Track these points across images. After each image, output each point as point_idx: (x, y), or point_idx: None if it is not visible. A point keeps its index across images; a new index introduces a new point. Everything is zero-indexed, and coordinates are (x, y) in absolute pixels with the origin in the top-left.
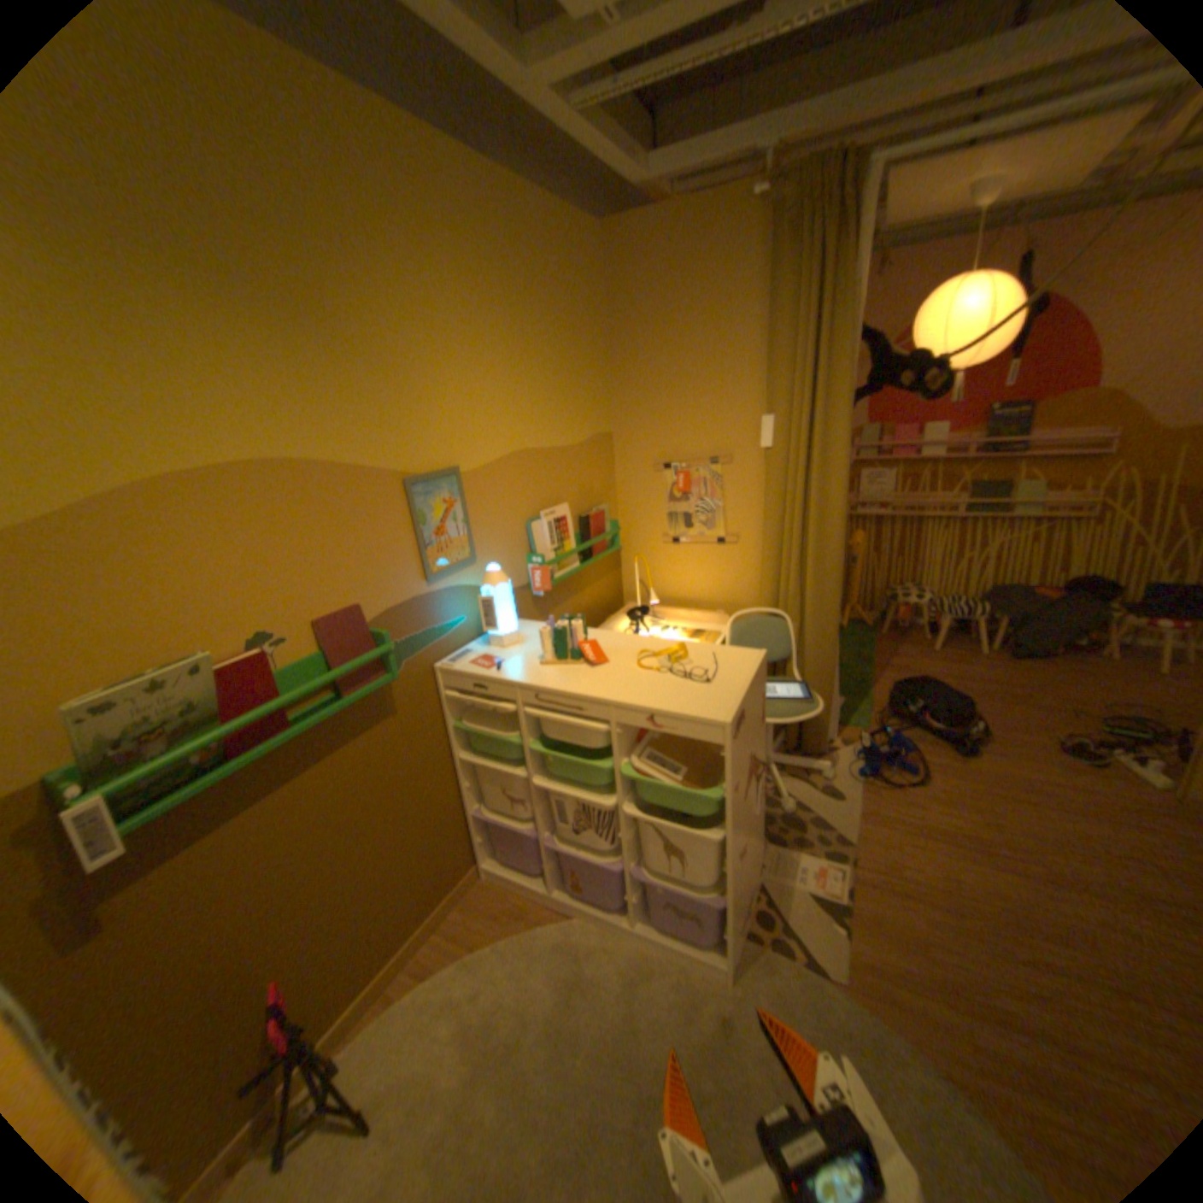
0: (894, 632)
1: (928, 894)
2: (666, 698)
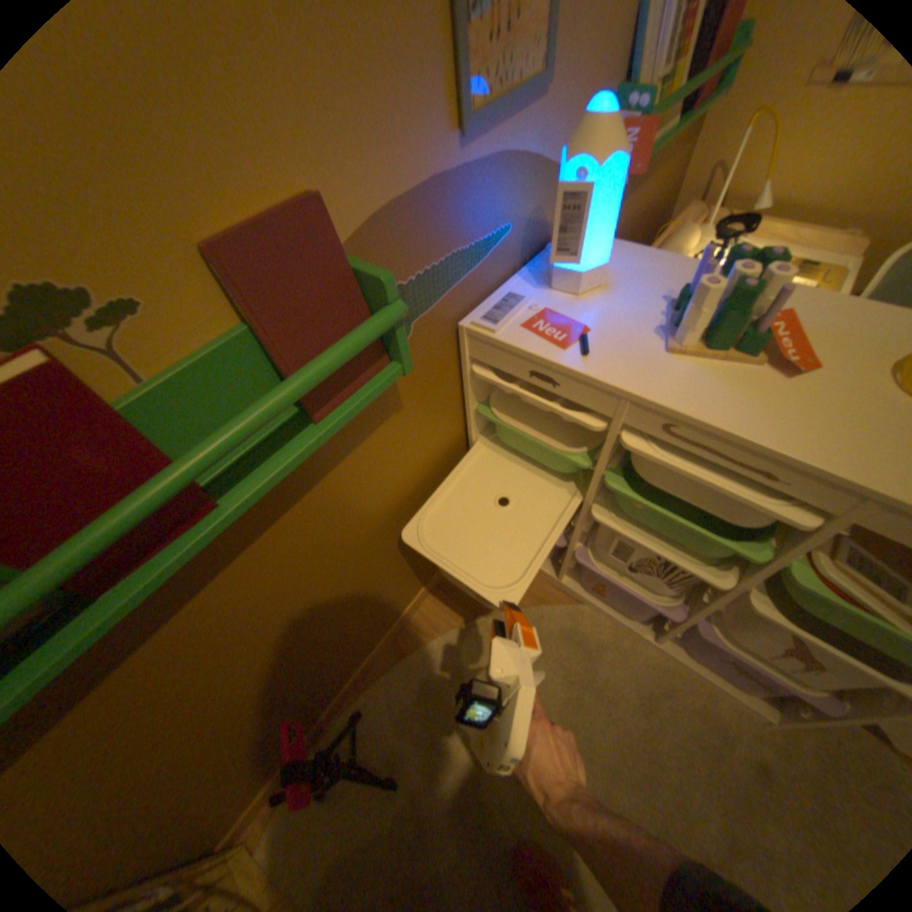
0: None
1: None
2: None
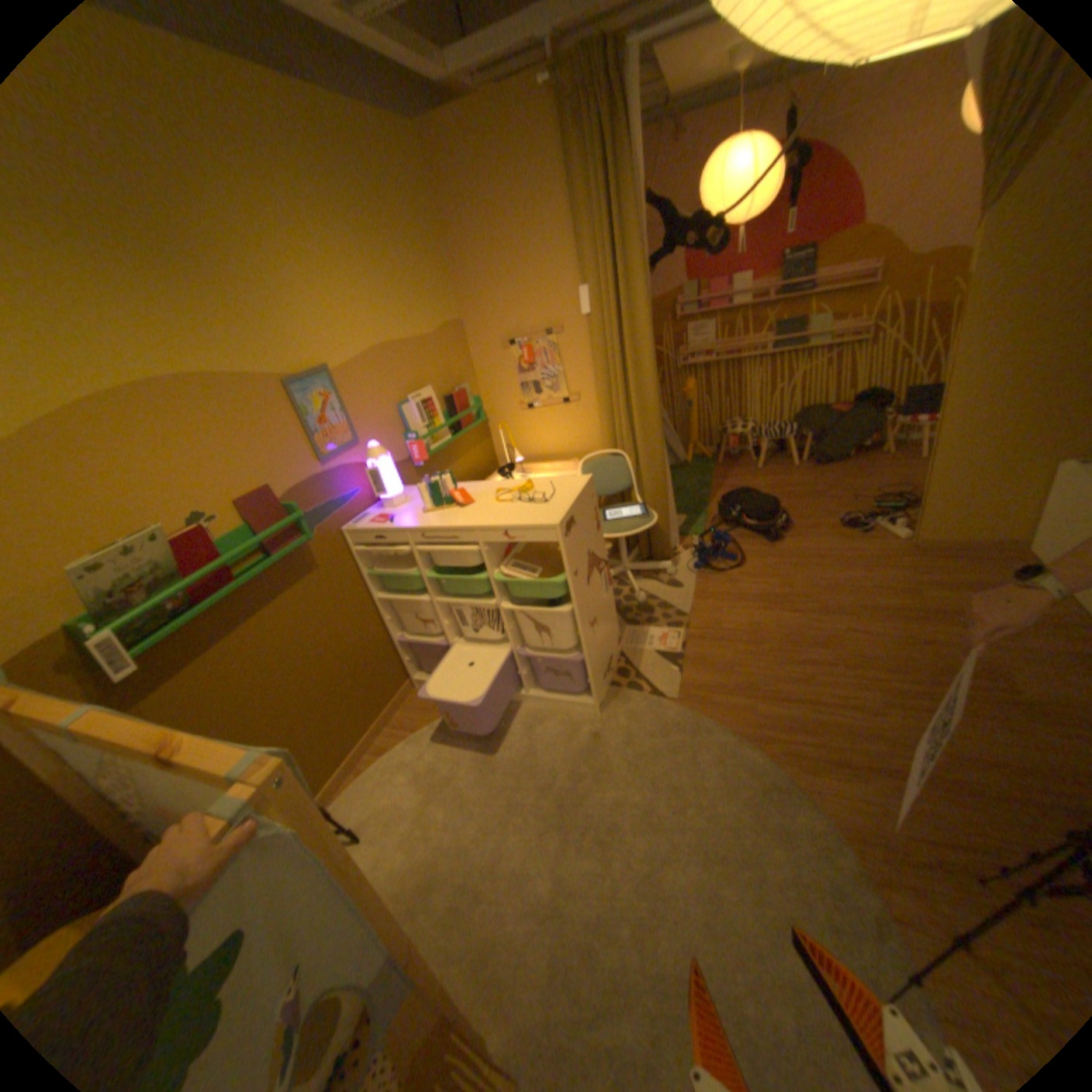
0: (728, 460)
1: (735, 635)
2: (514, 518)
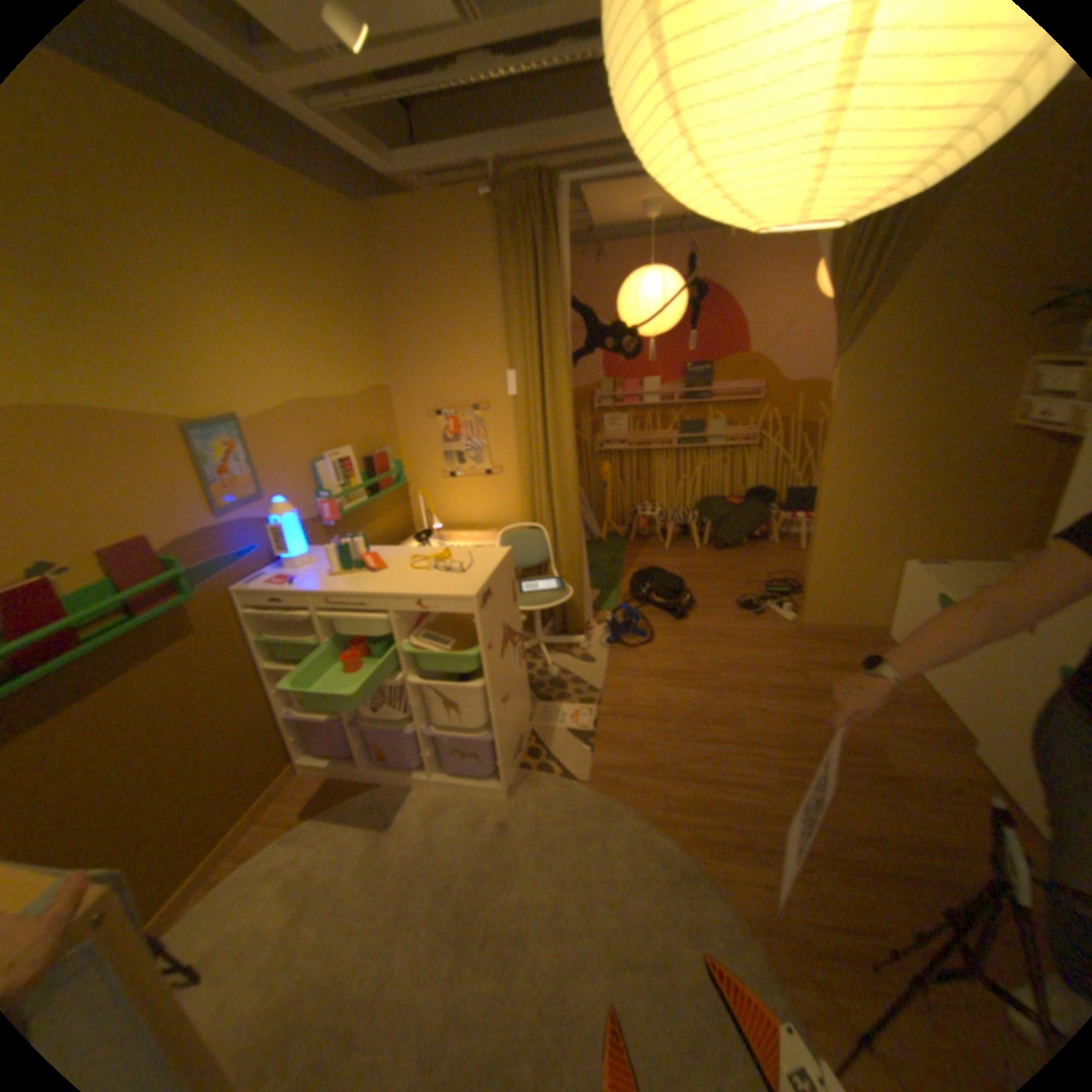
0: (639, 540)
1: (646, 712)
2: (431, 586)
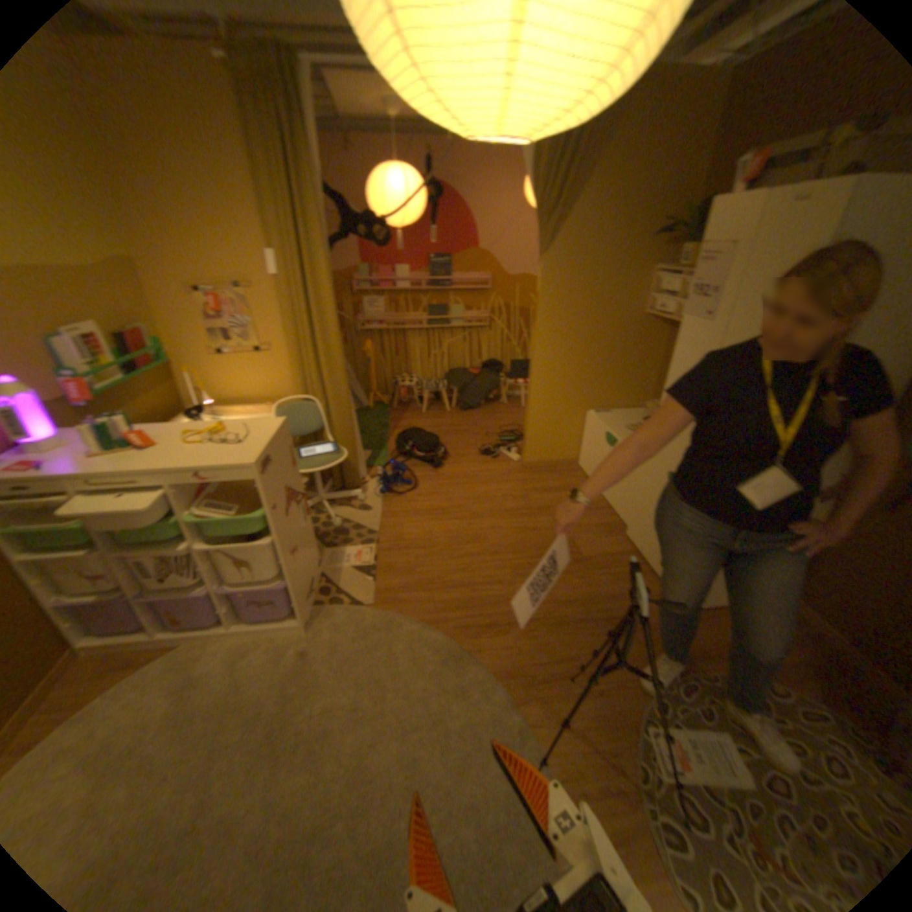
0: (399, 407)
1: (414, 543)
2: (204, 459)
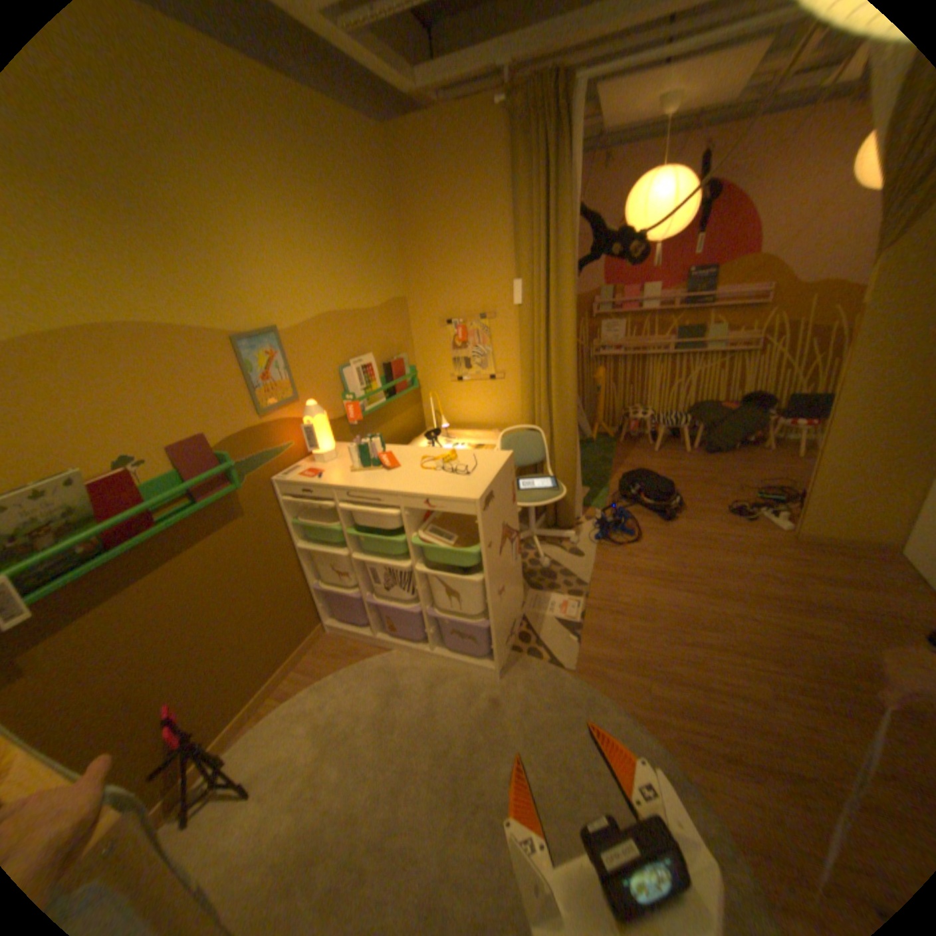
0: (628, 441)
1: (632, 609)
2: (437, 486)
